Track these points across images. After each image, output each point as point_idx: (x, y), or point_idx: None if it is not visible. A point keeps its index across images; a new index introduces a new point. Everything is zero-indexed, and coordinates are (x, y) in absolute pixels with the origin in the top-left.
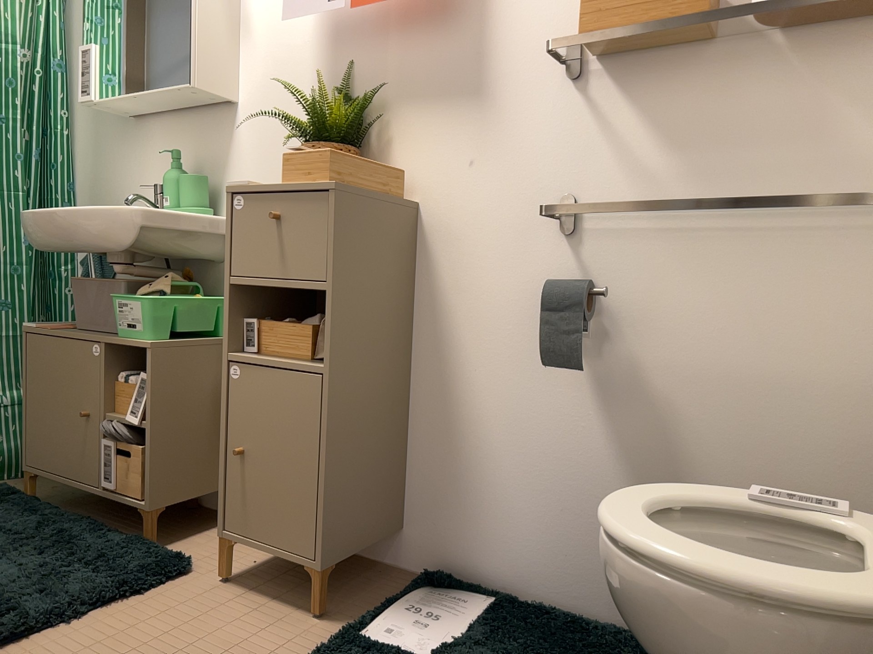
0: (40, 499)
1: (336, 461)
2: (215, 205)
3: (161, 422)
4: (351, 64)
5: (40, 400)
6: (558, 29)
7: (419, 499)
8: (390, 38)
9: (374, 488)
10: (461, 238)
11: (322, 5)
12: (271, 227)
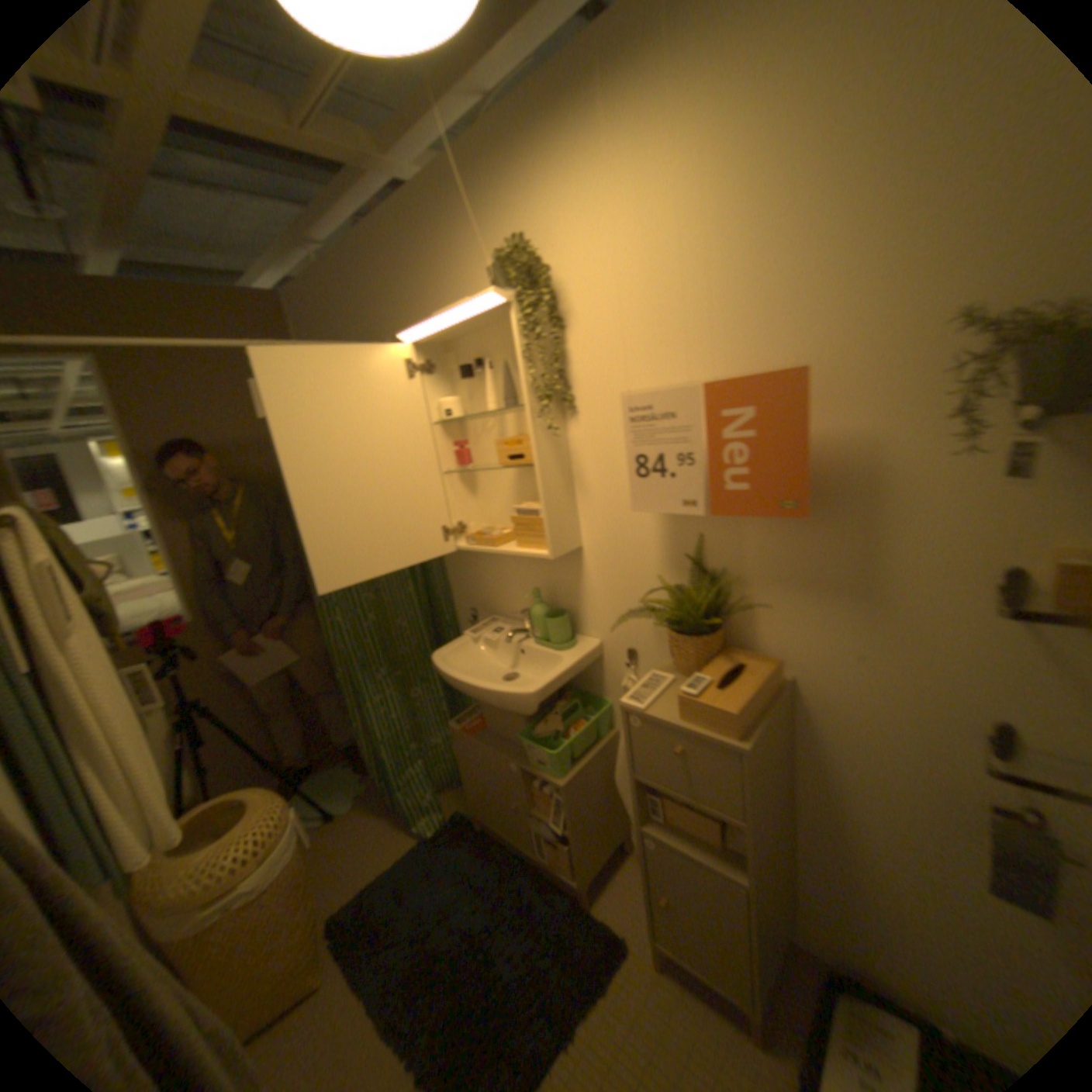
0: (485, 837)
1: (764, 943)
2: (572, 624)
3: (579, 833)
4: (700, 536)
5: (472, 779)
6: (989, 549)
7: (814, 906)
8: (745, 518)
9: (783, 922)
10: (852, 721)
11: (674, 504)
12: (676, 755)
